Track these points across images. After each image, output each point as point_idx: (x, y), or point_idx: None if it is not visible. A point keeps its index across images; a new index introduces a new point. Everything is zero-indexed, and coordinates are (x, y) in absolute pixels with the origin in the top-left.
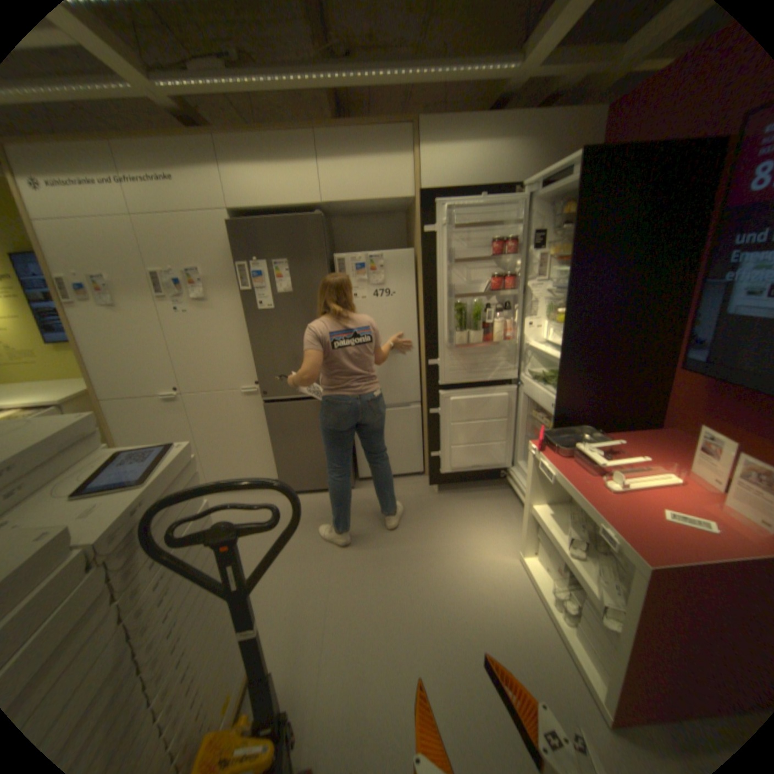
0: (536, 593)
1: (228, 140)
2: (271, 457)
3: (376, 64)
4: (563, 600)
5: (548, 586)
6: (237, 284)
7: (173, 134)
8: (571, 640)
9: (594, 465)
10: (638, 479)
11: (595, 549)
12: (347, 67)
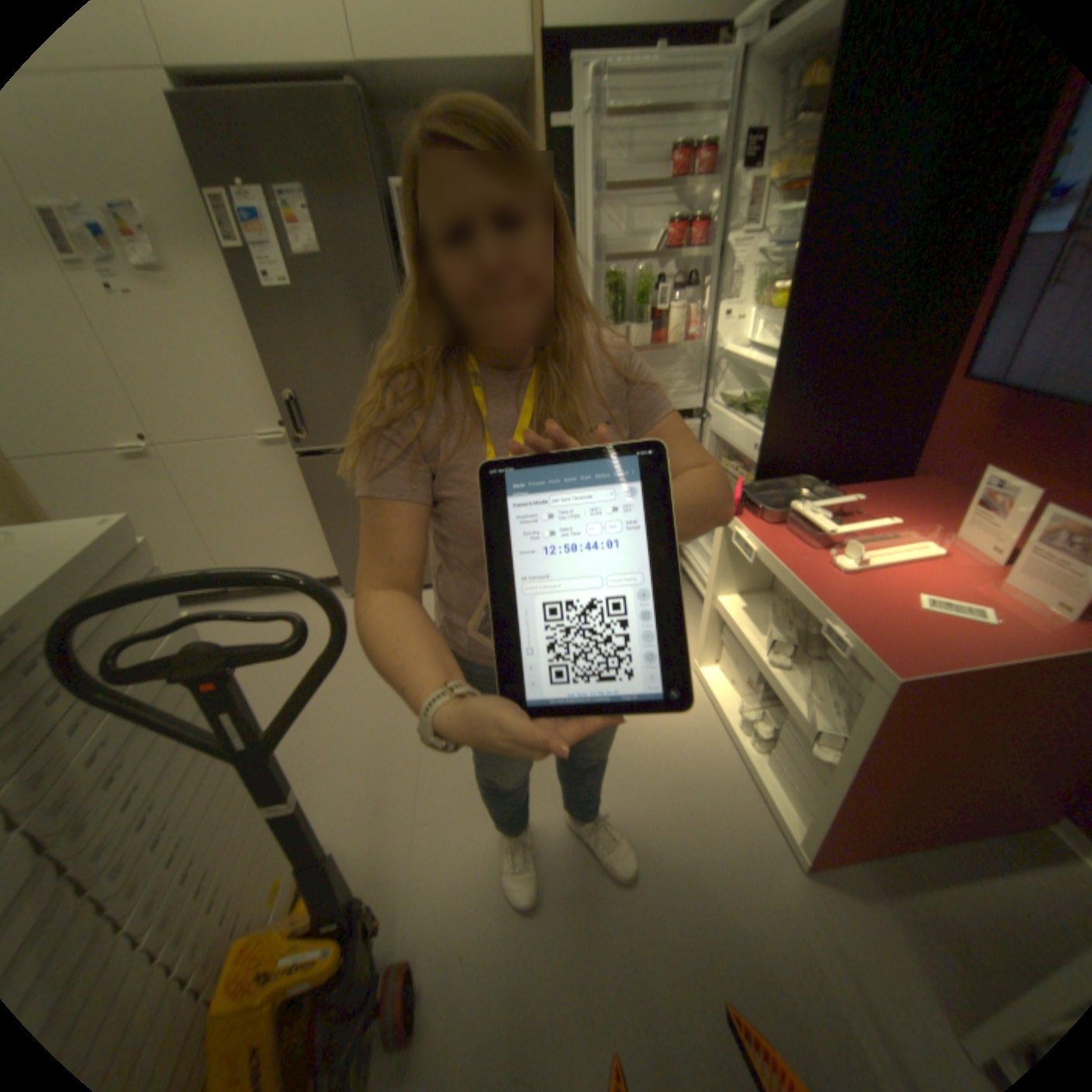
0: (715, 713)
1: None
2: (324, 543)
3: None
4: (752, 719)
5: (732, 703)
6: (216, 237)
7: None
8: (760, 771)
9: (814, 533)
10: (879, 550)
11: (804, 653)
12: None
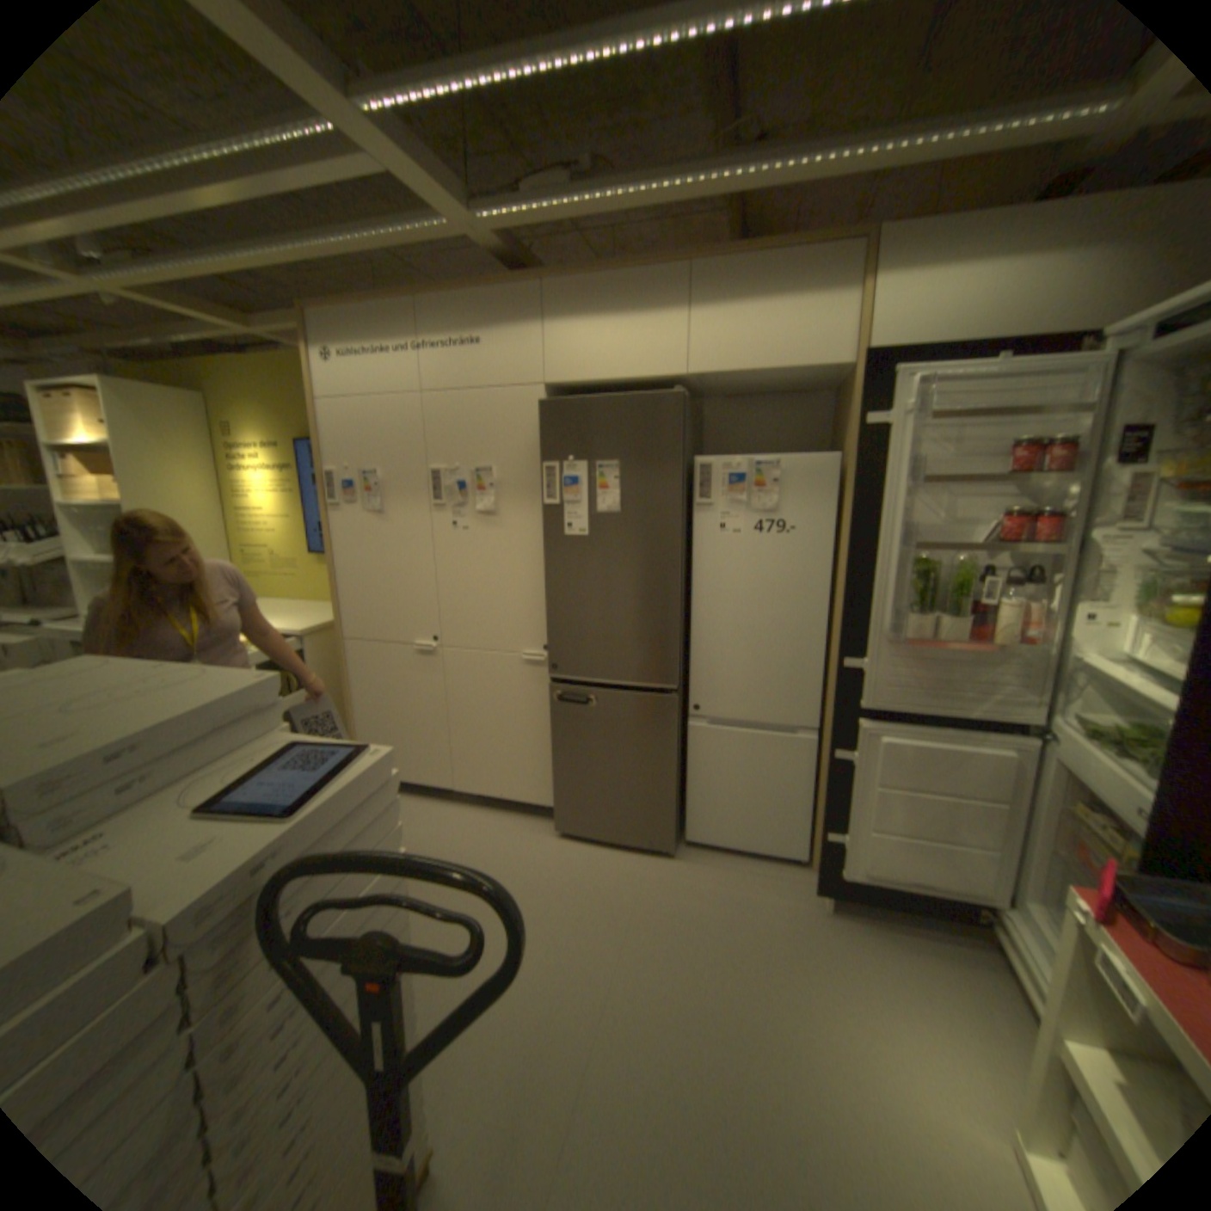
0: None
1: (562, 286)
2: (550, 769)
3: (811, 144)
4: None
5: None
6: (542, 494)
7: (491, 282)
8: None
9: None
10: None
11: None
12: (760, 156)
